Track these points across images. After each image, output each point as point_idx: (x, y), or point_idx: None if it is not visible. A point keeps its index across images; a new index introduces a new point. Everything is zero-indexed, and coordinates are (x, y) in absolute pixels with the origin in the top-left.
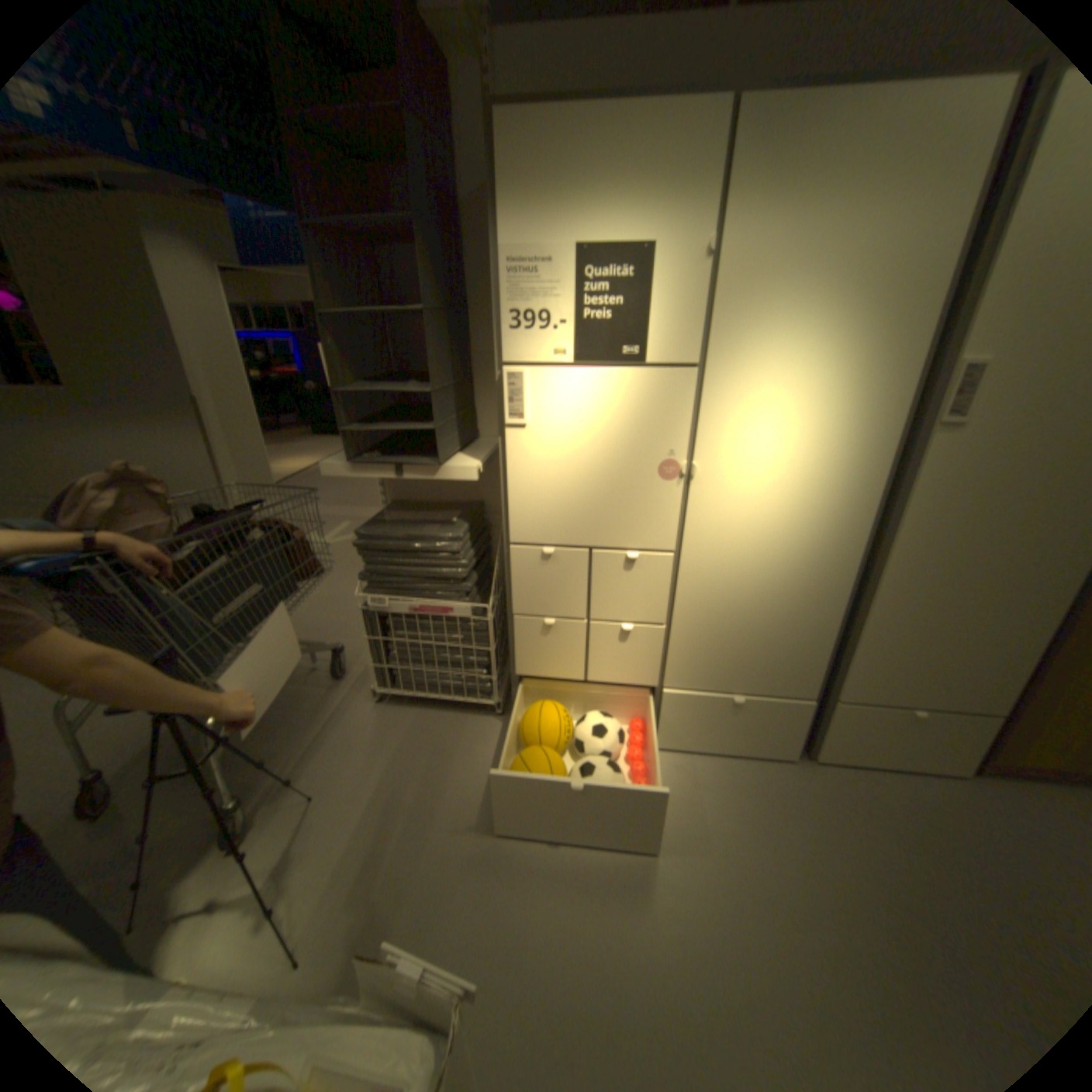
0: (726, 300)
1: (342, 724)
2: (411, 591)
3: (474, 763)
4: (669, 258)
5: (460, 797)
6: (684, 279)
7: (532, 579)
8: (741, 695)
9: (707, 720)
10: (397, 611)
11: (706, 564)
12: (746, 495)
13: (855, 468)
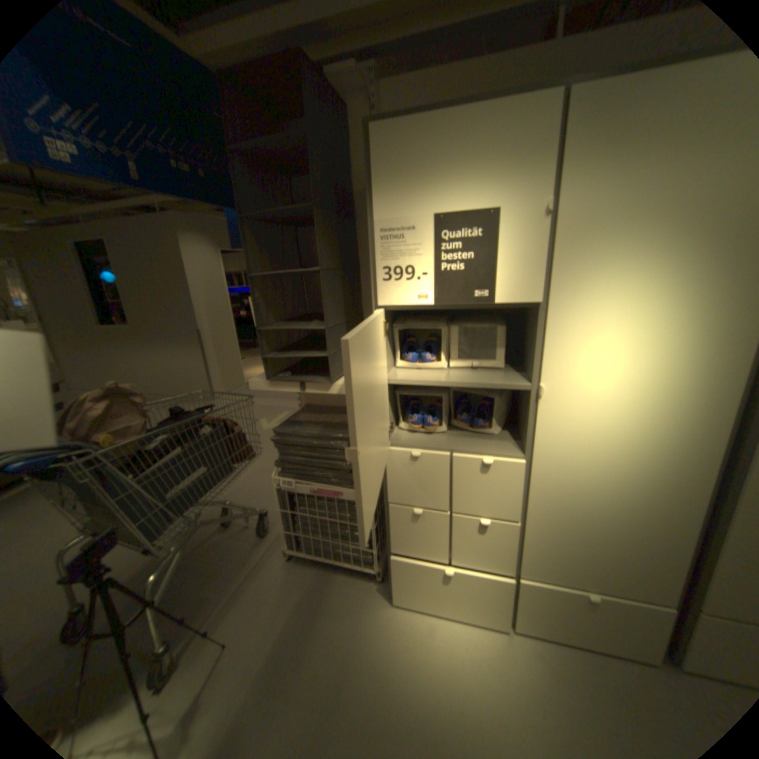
0: (565, 250)
1: (258, 578)
2: (311, 477)
3: (355, 628)
4: (512, 220)
5: (340, 662)
6: (525, 235)
7: (403, 476)
8: (596, 594)
9: (563, 613)
10: (300, 492)
11: (556, 472)
12: (592, 414)
13: (703, 391)
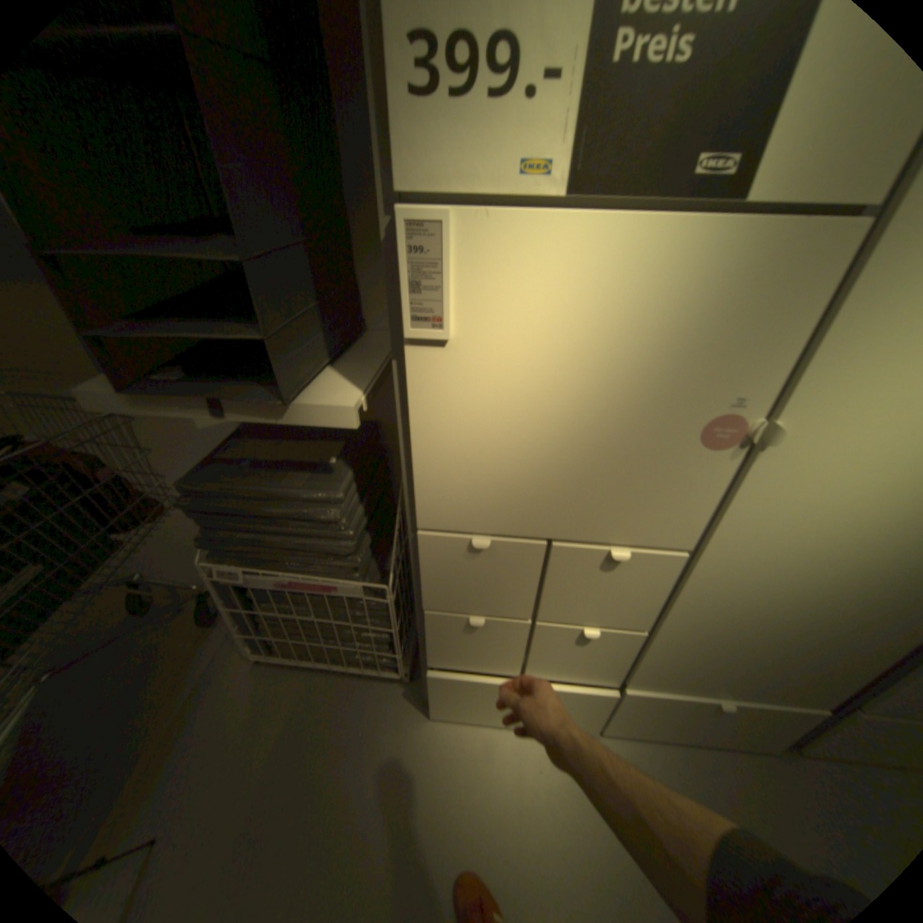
0: None
1: (208, 699)
2: (275, 561)
3: (375, 764)
4: None
5: (356, 827)
6: None
7: (453, 574)
8: (732, 701)
9: (676, 718)
10: (257, 586)
11: (740, 569)
12: (857, 479)
13: None
